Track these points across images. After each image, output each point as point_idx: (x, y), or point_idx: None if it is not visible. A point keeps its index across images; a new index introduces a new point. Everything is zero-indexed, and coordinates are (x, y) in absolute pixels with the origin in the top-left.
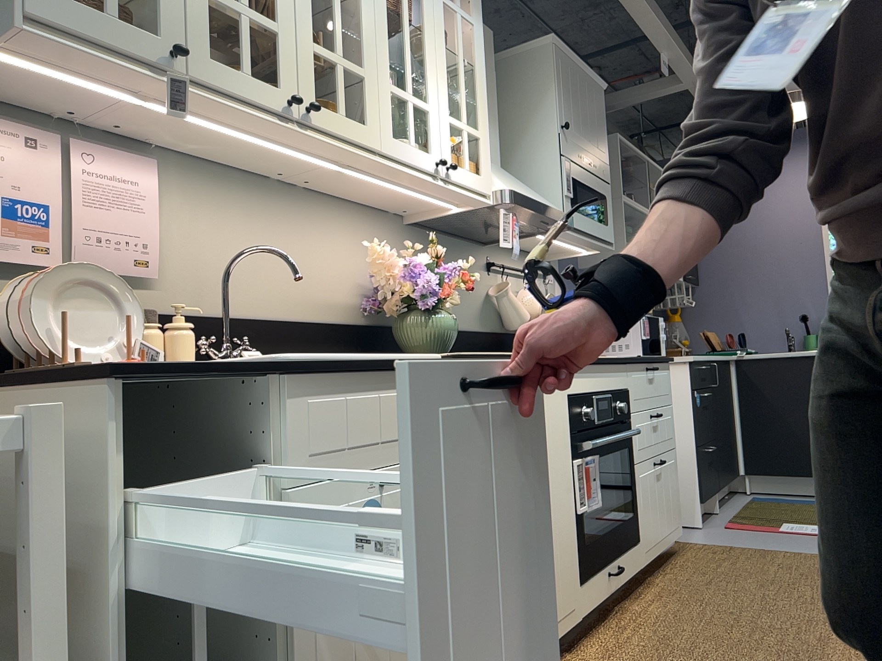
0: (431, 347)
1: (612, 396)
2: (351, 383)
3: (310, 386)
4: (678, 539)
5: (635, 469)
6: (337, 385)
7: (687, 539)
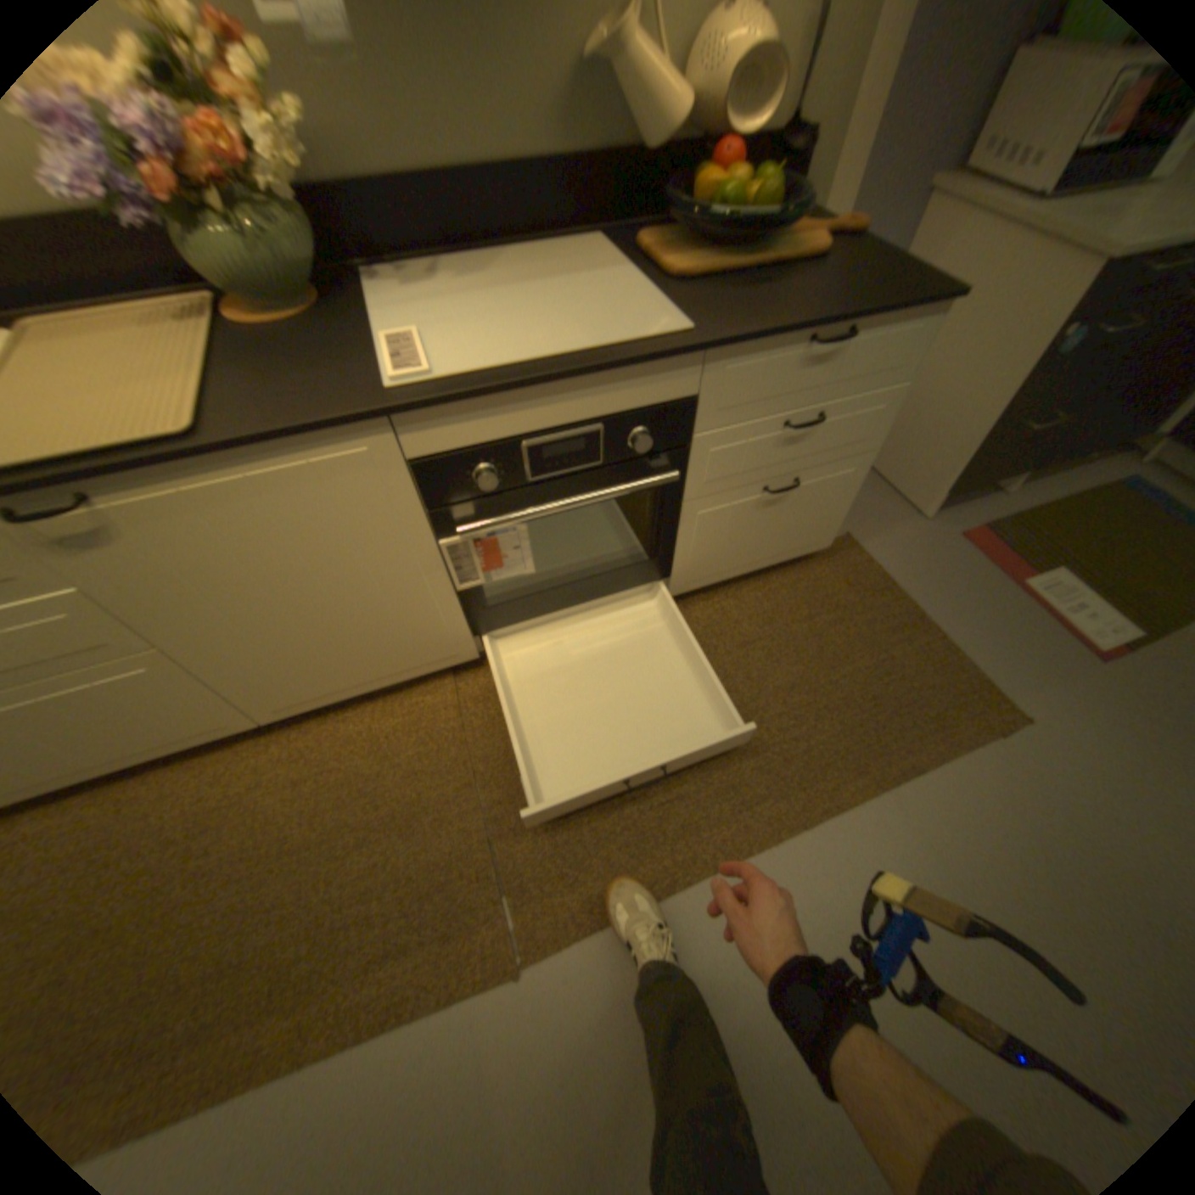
0: (242, 292)
1: (604, 427)
2: None
3: None
4: (855, 532)
5: (682, 509)
6: None
7: (869, 536)
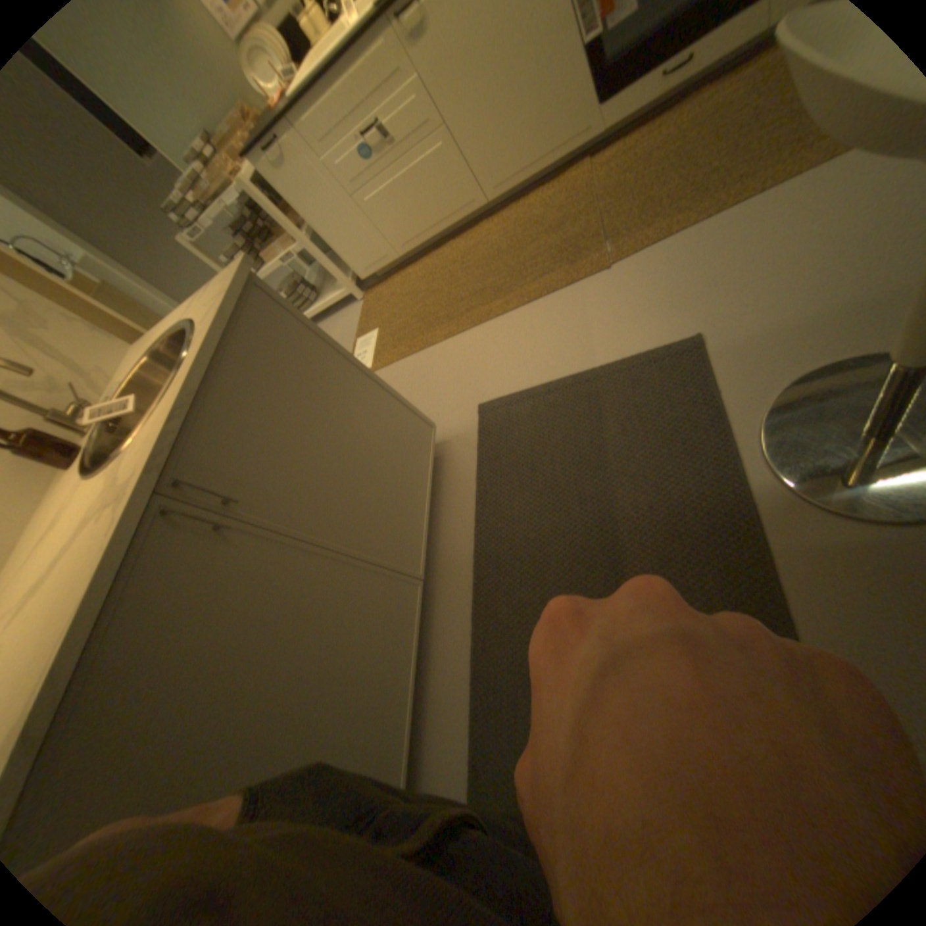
0: None
1: None
2: (314, 94)
3: (298, 111)
4: None
5: None
6: (309, 100)
7: None
